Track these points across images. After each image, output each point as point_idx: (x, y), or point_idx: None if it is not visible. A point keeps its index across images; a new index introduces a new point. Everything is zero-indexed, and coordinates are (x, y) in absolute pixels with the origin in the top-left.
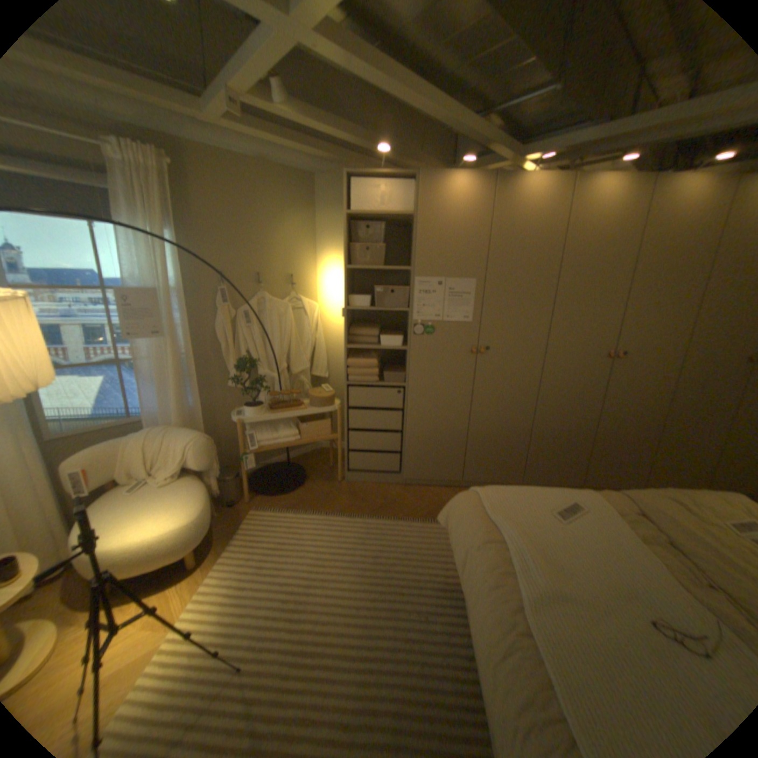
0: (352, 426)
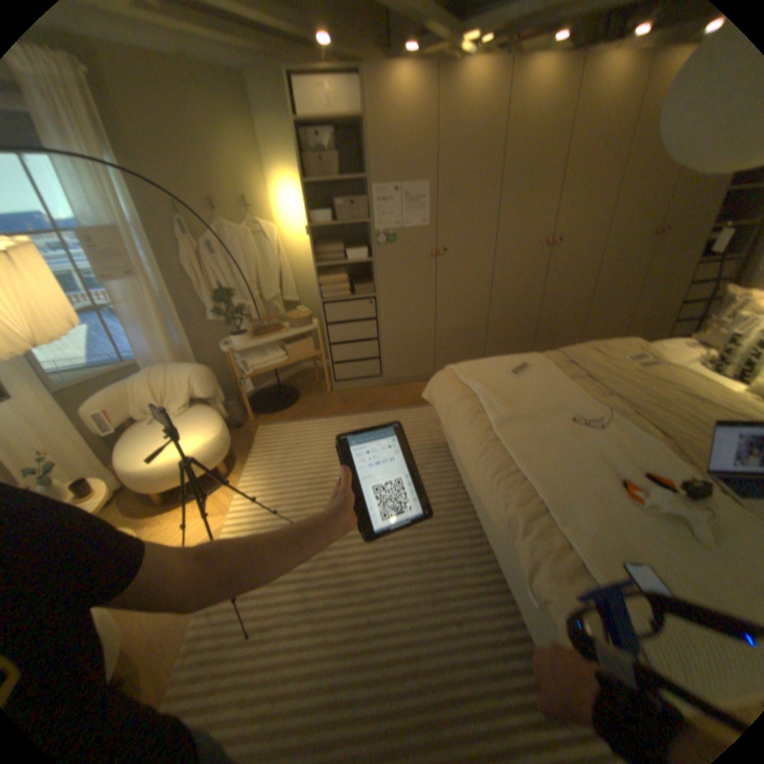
0: (332, 340)
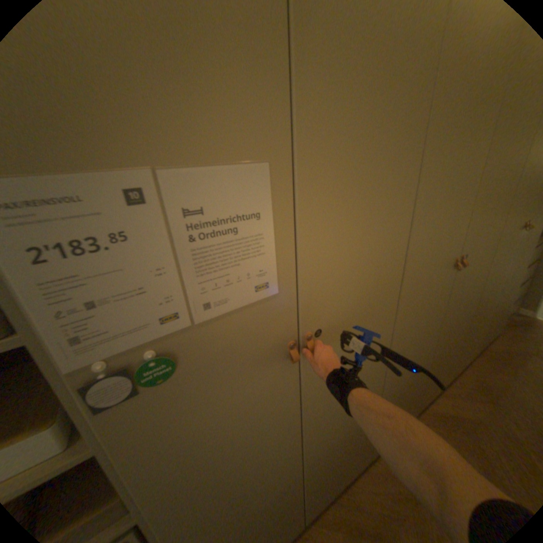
0: None
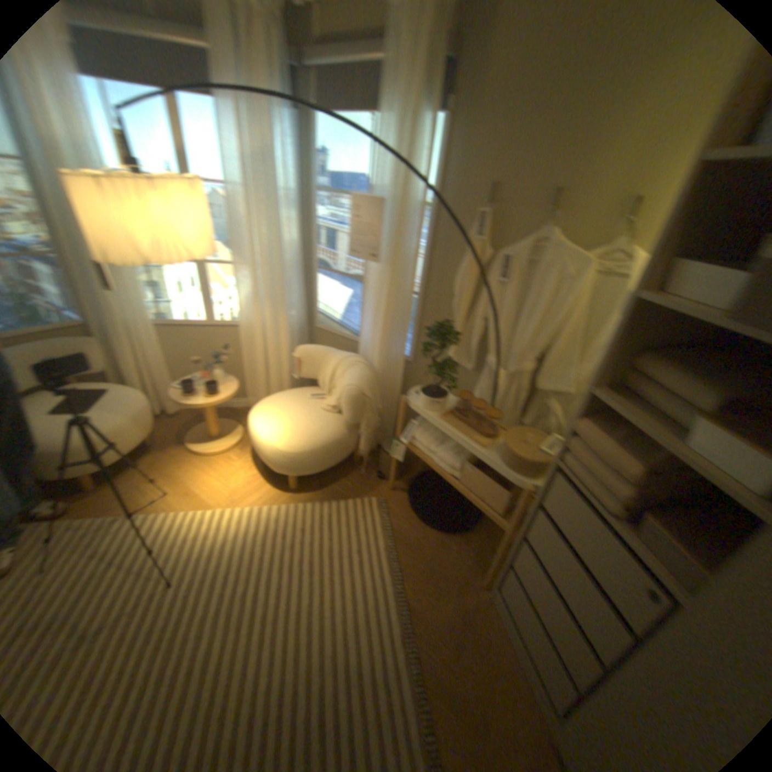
0: (532, 541)
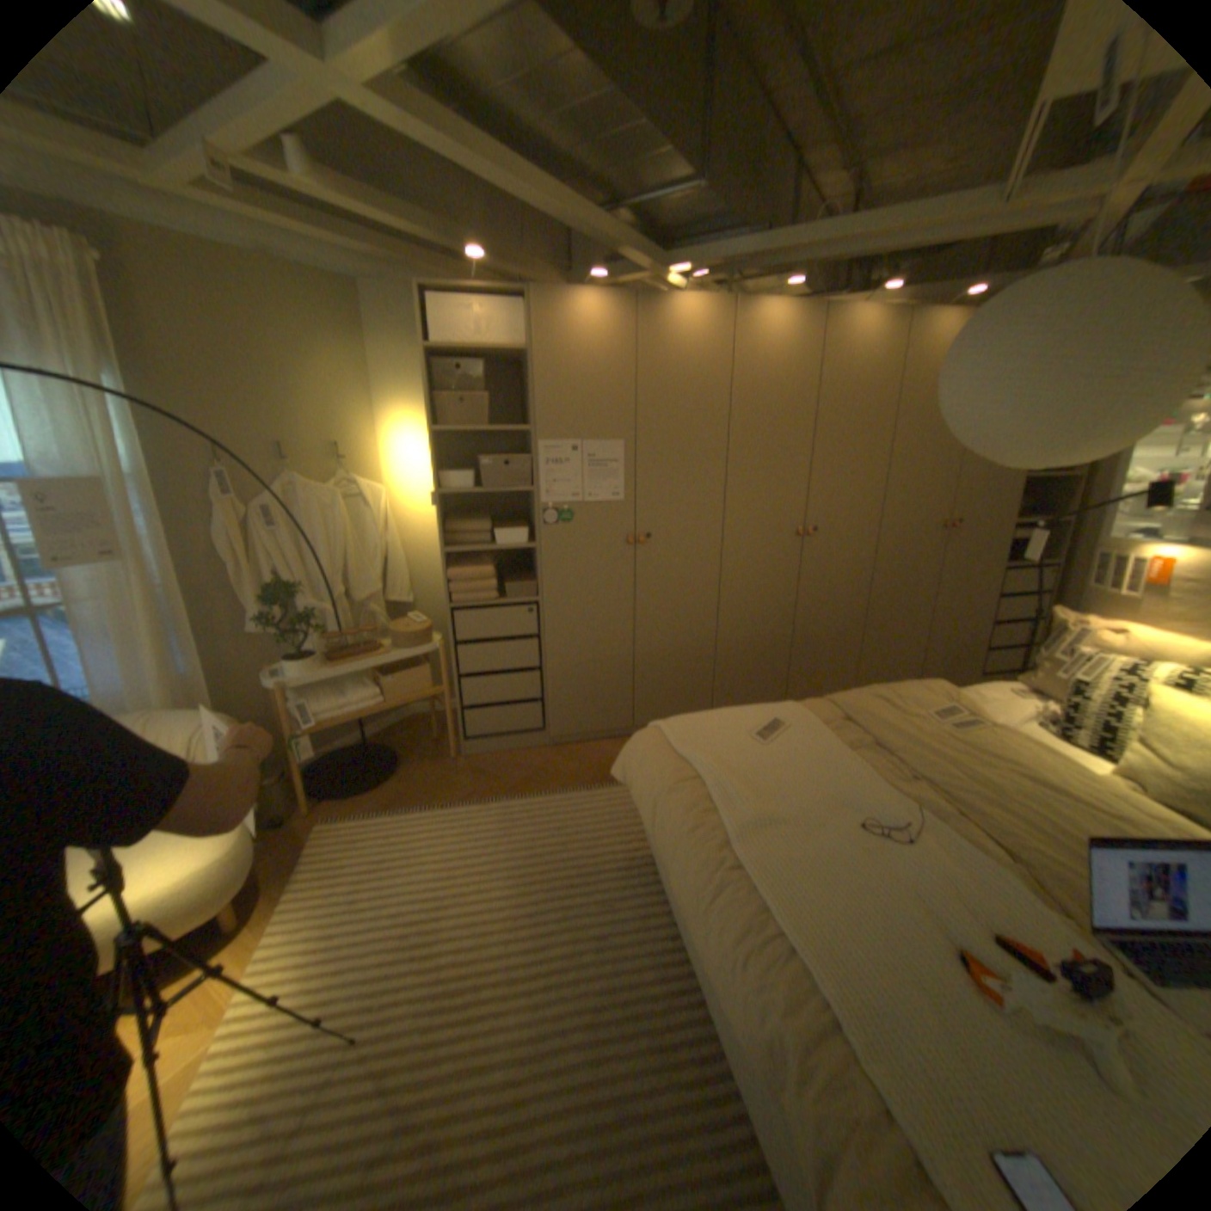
0: (465, 671)
